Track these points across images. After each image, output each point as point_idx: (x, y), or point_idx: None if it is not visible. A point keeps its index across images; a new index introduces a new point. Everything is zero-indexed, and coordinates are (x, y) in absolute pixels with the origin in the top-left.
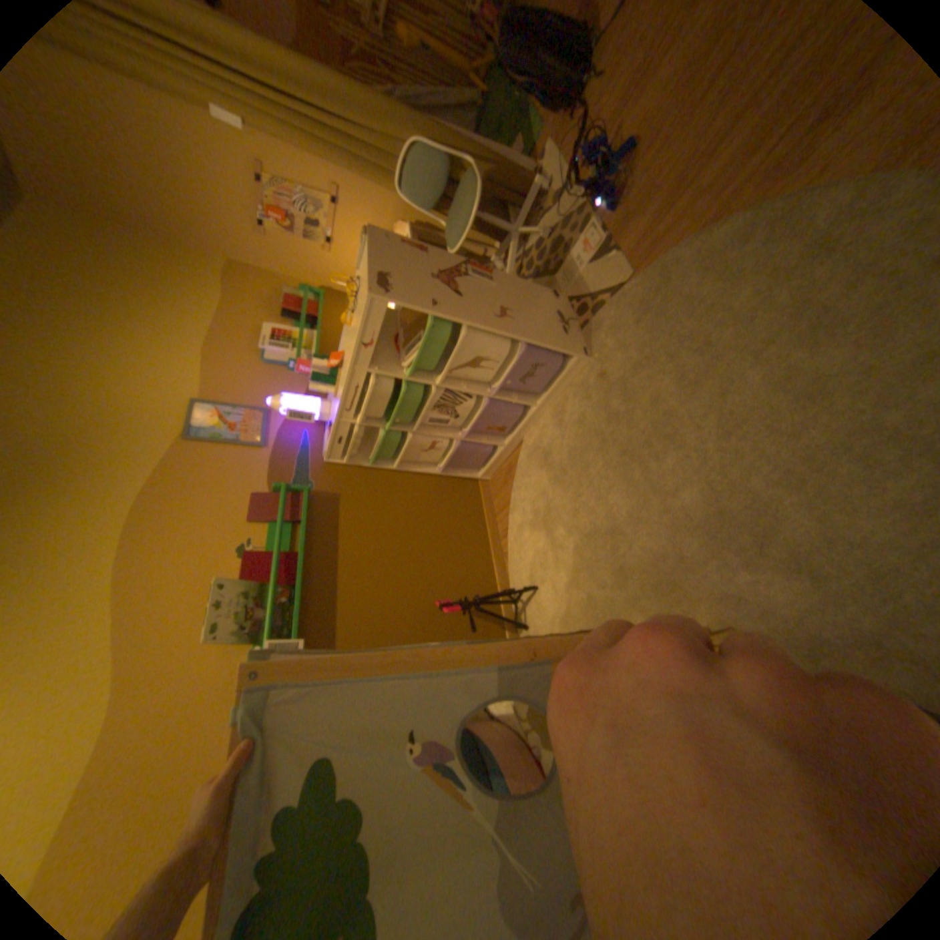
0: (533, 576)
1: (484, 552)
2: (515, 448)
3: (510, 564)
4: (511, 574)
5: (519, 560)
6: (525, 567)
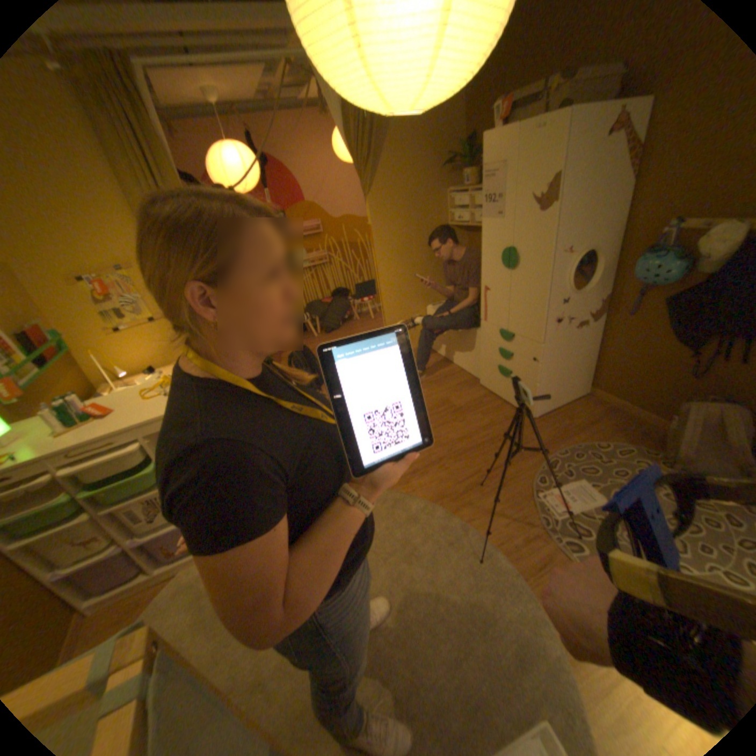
0: None
1: None
2: (155, 584)
3: None
4: None
5: None
6: None
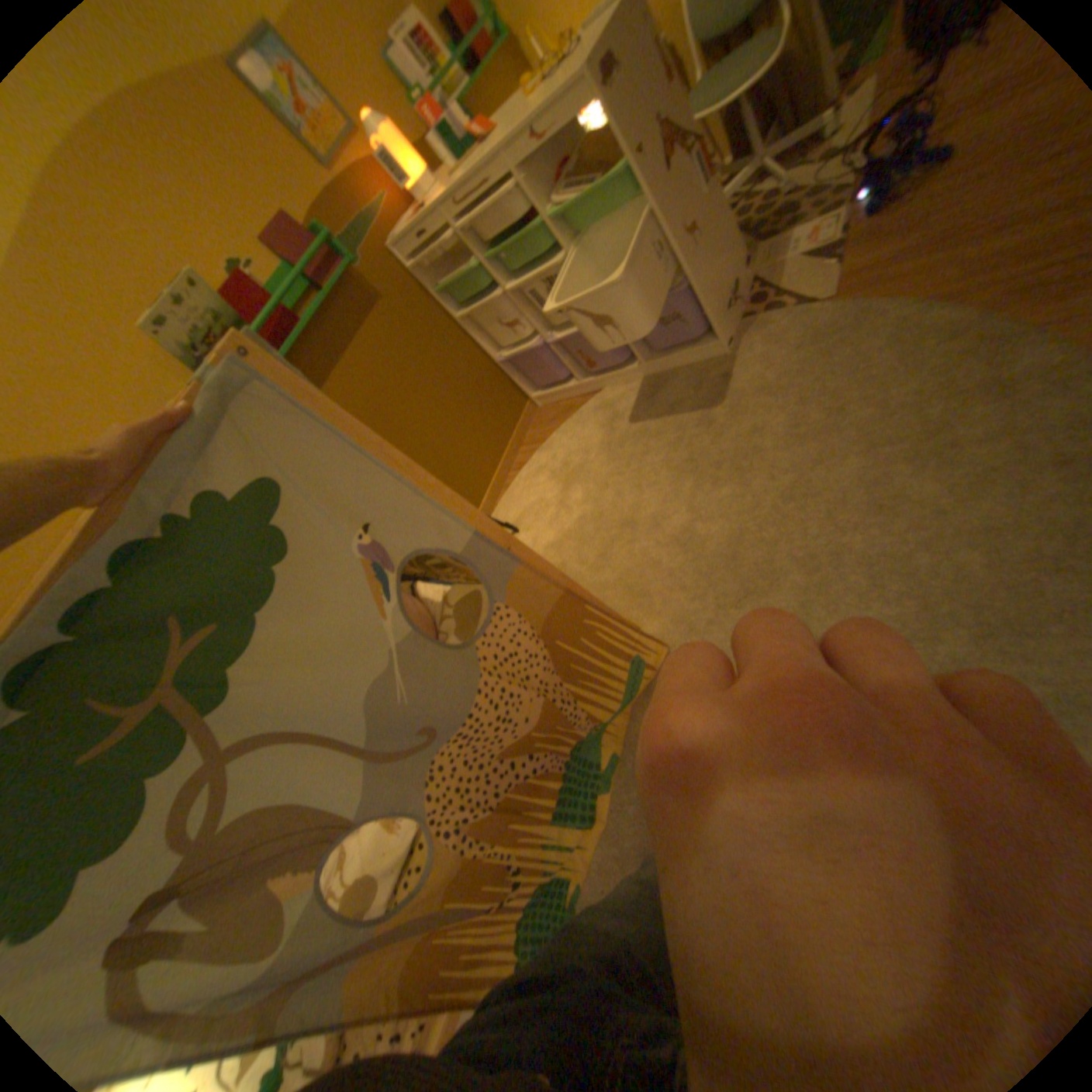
0: (520, 519)
1: (487, 470)
2: (587, 391)
3: (504, 497)
4: (498, 506)
5: (516, 497)
6: (517, 508)
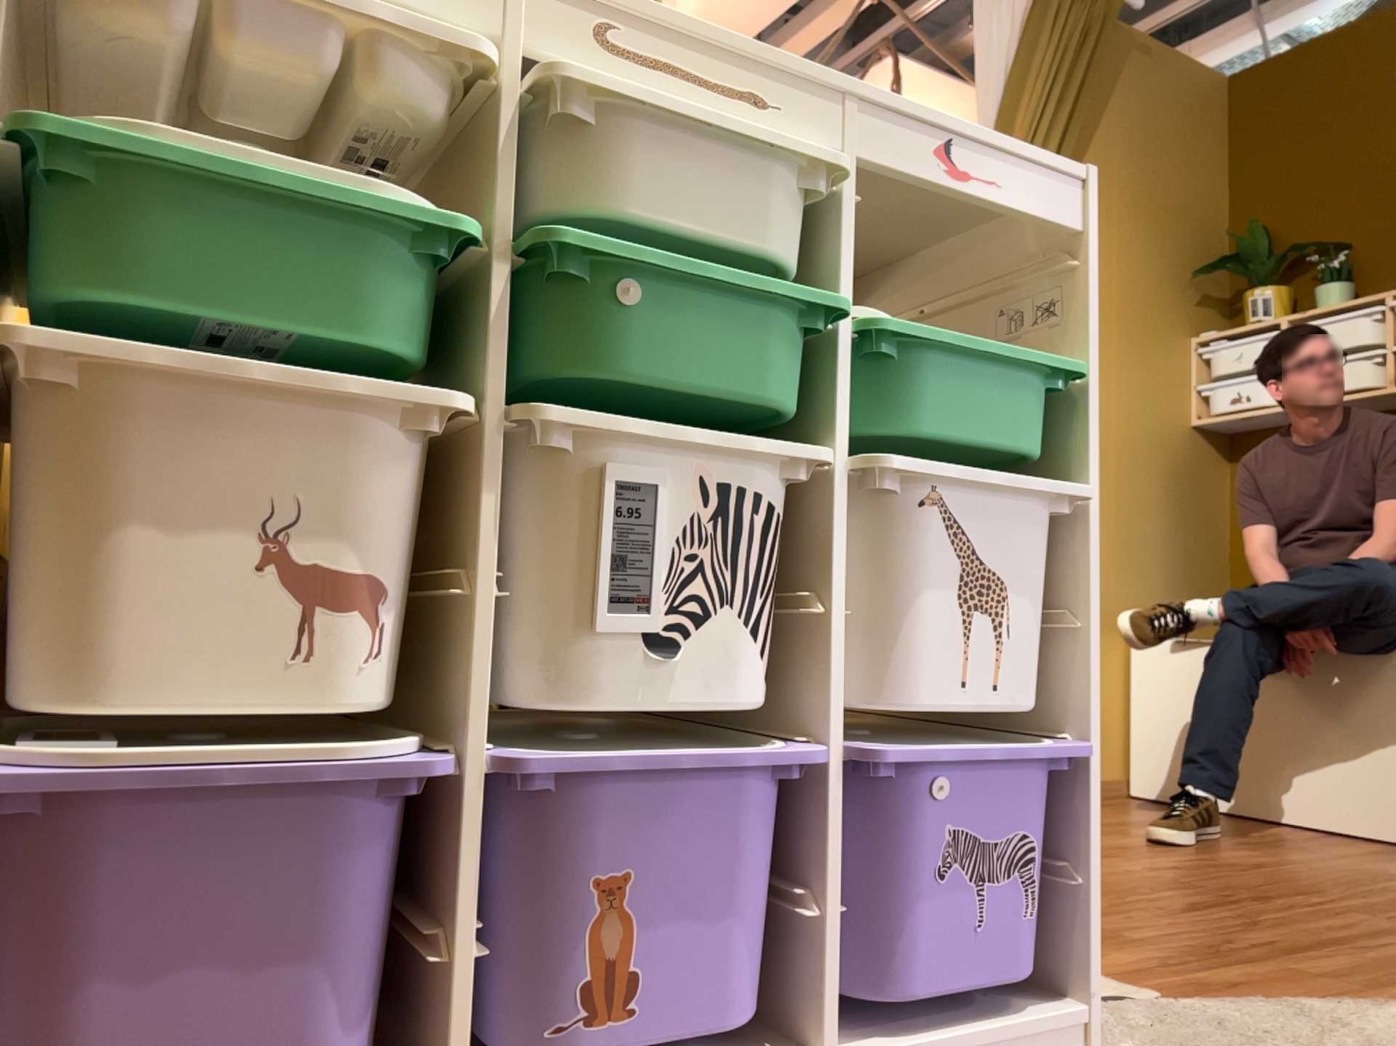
0: None
1: None
2: None
3: None
4: None
5: None
6: None
